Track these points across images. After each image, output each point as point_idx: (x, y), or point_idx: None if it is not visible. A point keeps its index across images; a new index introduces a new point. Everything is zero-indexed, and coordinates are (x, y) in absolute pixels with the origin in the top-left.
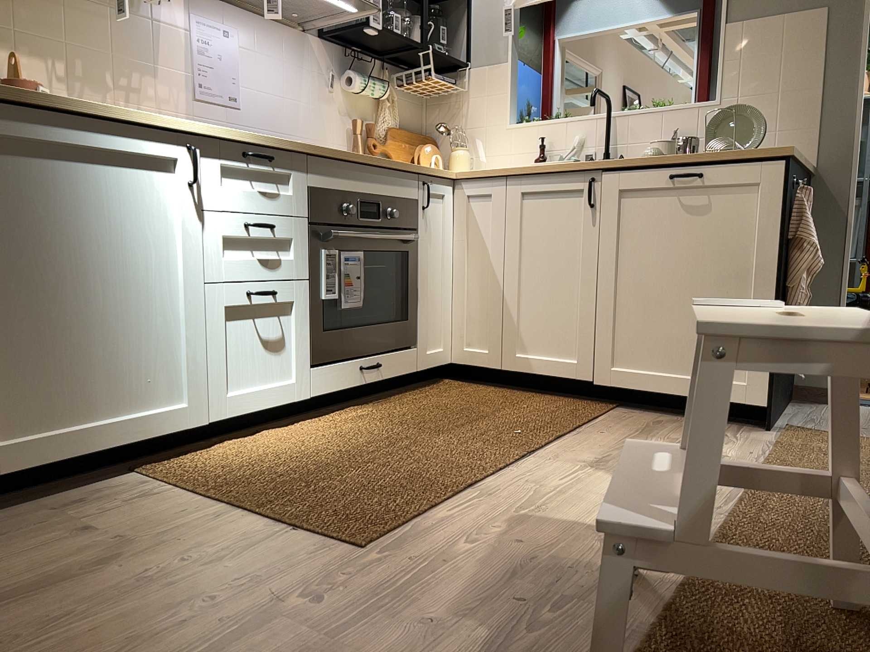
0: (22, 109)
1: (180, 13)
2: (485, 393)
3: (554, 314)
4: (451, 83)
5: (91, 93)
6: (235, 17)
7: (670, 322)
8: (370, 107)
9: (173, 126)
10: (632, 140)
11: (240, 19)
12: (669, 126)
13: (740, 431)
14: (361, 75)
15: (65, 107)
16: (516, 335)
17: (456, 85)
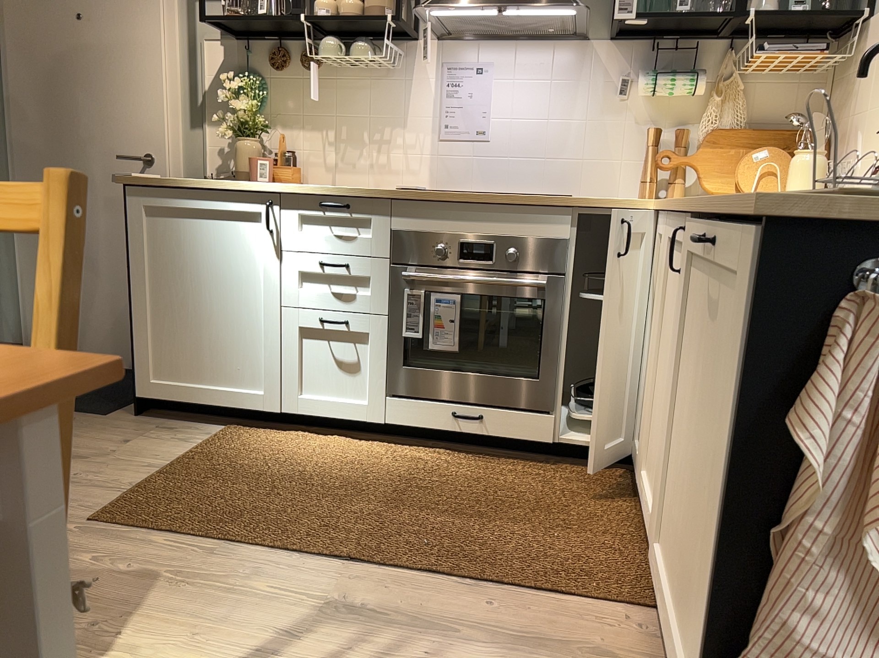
0: (163, 189)
1: (429, 63)
2: (586, 504)
3: (662, 435)
4: (812, 51)
5: (348, 148)
6: (488, 49)
7: (688, 517)
8: (694, 106)
9: (254, 188)
10: None
11: (495, 49)
12: None
13: None
14: (646, 73)
15: (183, 185)
16: (648, 448)
17: (845, 49)
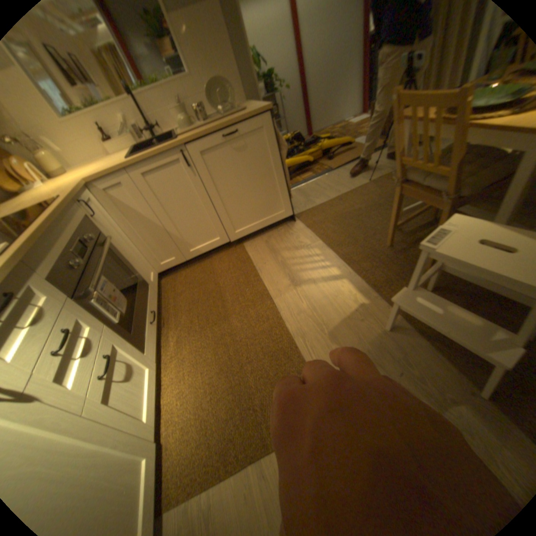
0: None
1: None
2: (193, 277)
3: (198, 226)
4: None
5: None
6: None
7: (250, 203)
8: None
9: None
10: (155, 108)
11: None
12: (171, 93)
13: (292, 228)
14: None
15: None
16: (185, 244)
17: None
